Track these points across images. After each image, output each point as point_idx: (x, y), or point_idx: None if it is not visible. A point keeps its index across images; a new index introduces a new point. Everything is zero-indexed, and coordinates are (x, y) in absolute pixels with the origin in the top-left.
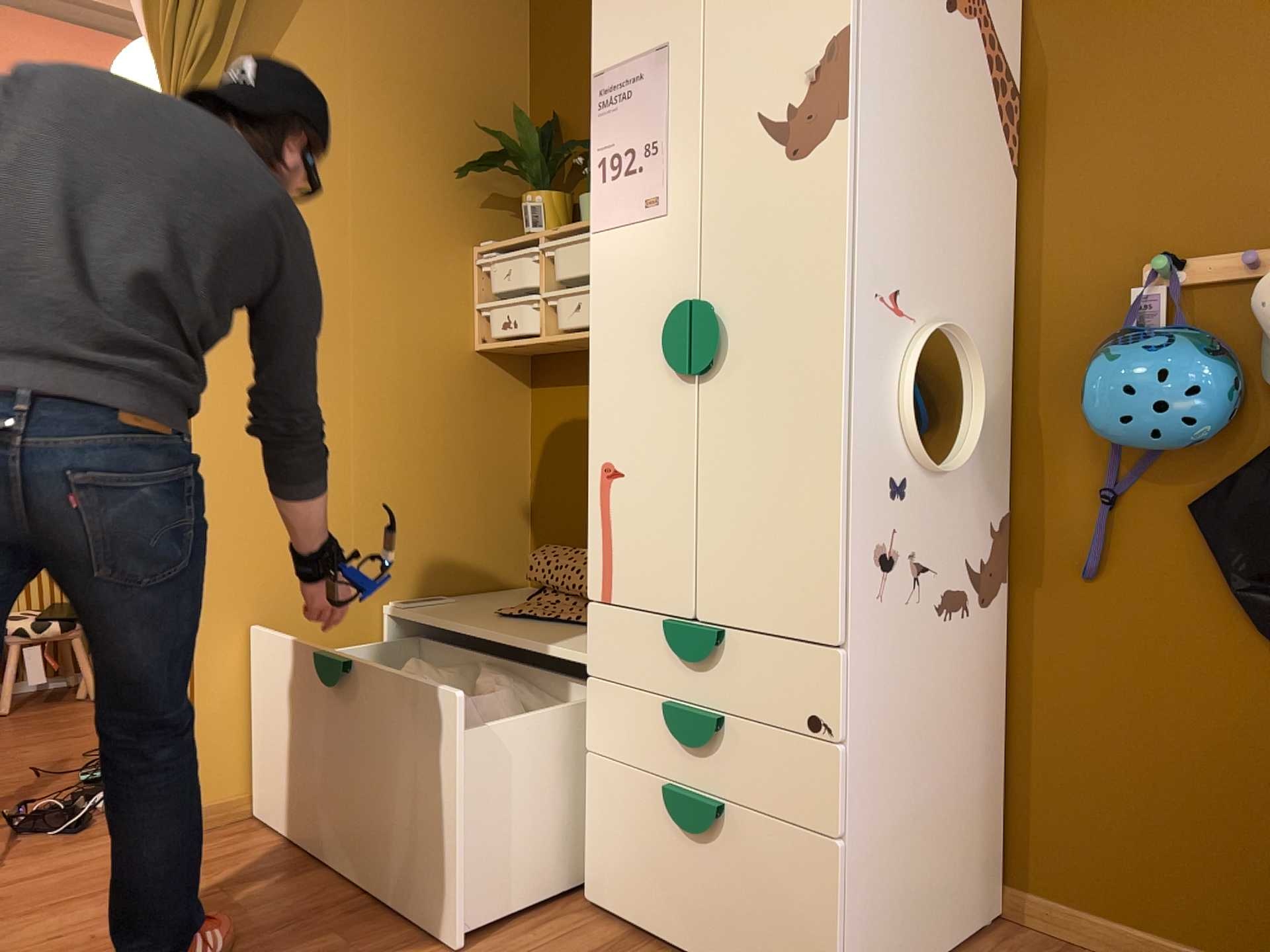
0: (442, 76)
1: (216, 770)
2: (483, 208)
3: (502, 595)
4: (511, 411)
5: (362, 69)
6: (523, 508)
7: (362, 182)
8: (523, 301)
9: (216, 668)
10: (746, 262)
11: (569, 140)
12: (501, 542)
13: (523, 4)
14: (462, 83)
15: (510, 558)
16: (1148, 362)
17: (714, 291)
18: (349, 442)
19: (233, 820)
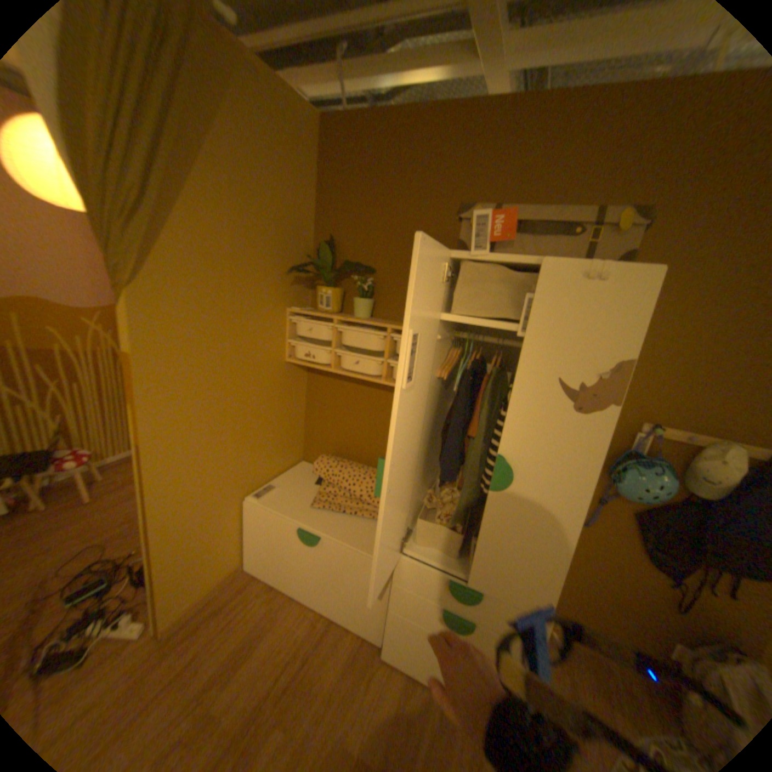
0: (275, 209)
1: (170, 610)
2: (292, 286)
3: (298, 474)
4: (300, 386)
5: (233, 206)
6: (302, 428)
7: (234, 281)
8: (321, 348)
9: (166, 567)
10: (532, 449)
11: (341, 254)
12: (294, 446)
13: (314, 161)
14: (285, 213)
15: (297, 451)
16: (657, 482)
17: (507, 453)
18: (229, 428)
19: (180, 626)
